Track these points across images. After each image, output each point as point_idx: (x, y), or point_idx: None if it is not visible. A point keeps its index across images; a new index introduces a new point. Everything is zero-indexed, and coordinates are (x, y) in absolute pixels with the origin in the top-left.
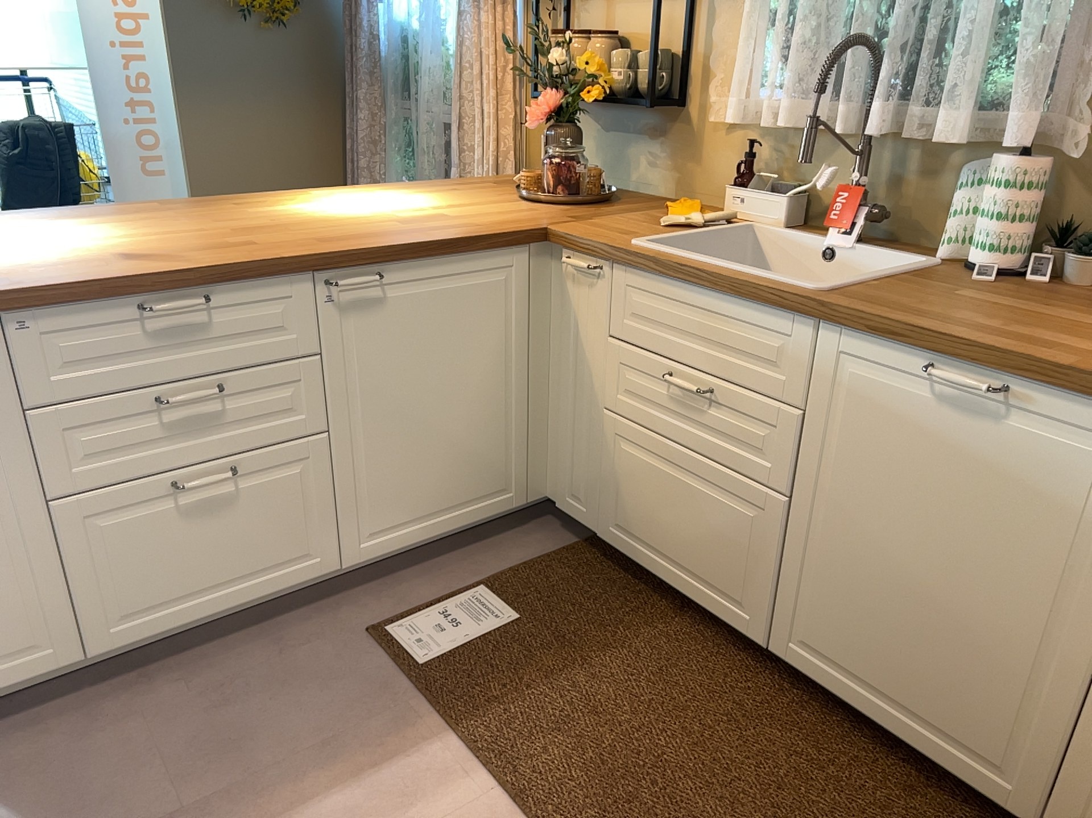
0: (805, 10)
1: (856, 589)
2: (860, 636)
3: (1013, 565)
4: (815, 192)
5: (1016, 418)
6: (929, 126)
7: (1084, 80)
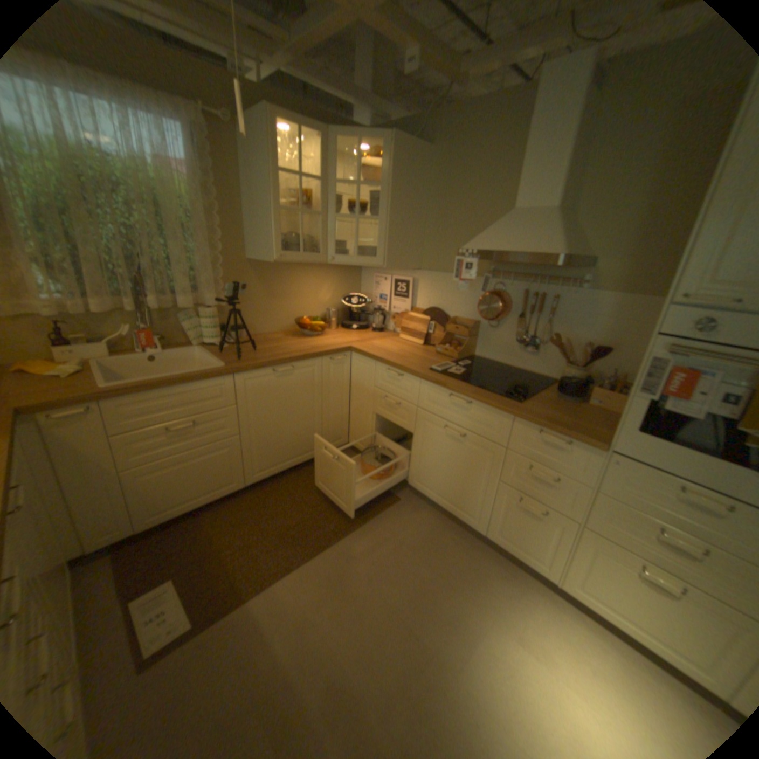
0: (81, 259)
1: (269, 442)
2: (274, 453)
3: (303, 404)
4: (106, 338)
5: (295, 372)
6: (168, 303)
7: (210, 283)
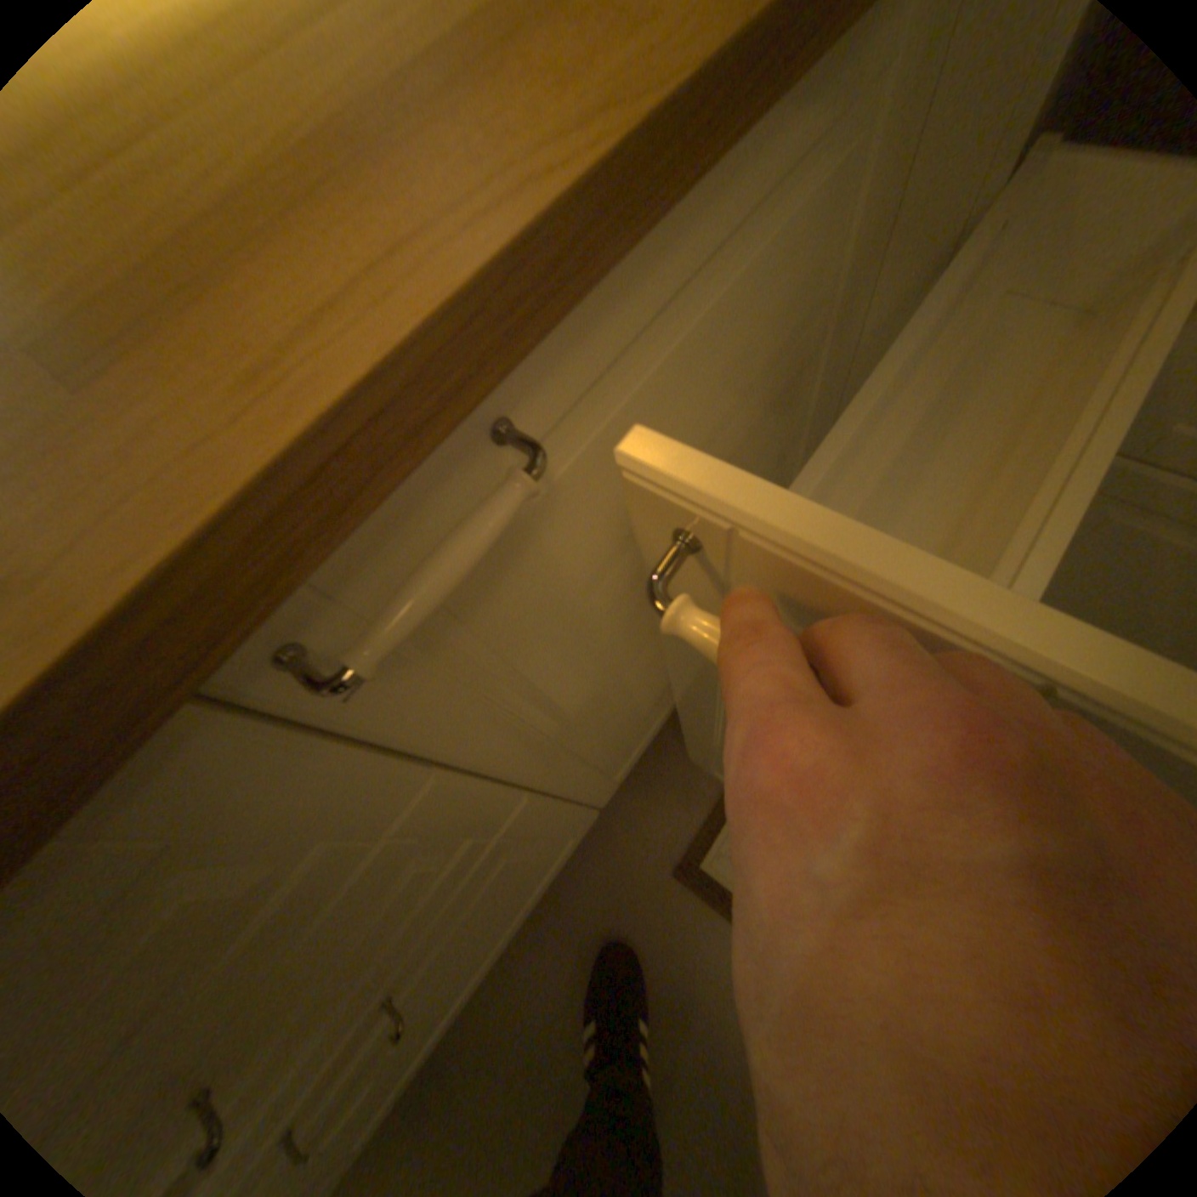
0: None
1: None
2: None
3: None
4: None
5: None
6: None
7: None
